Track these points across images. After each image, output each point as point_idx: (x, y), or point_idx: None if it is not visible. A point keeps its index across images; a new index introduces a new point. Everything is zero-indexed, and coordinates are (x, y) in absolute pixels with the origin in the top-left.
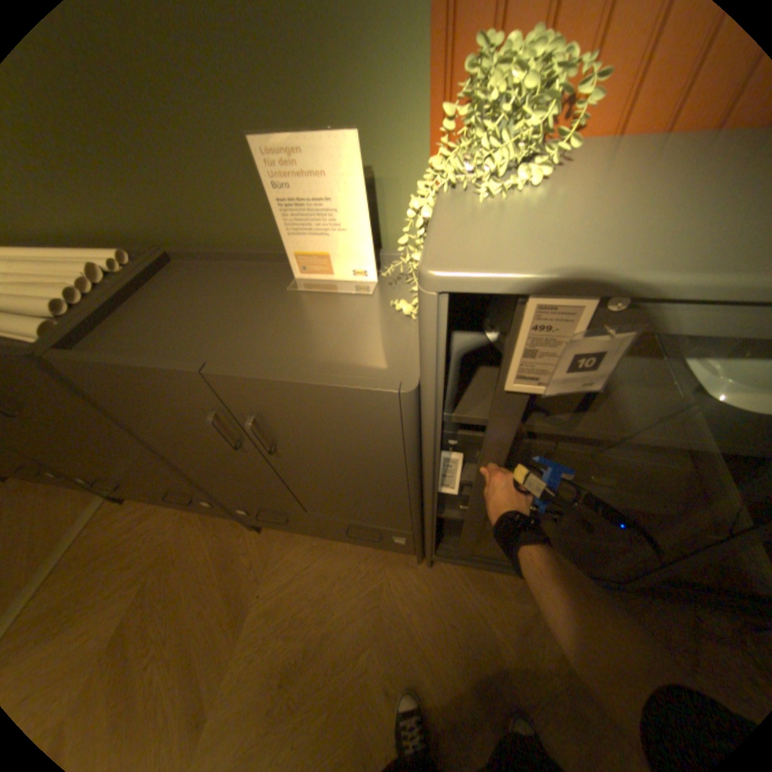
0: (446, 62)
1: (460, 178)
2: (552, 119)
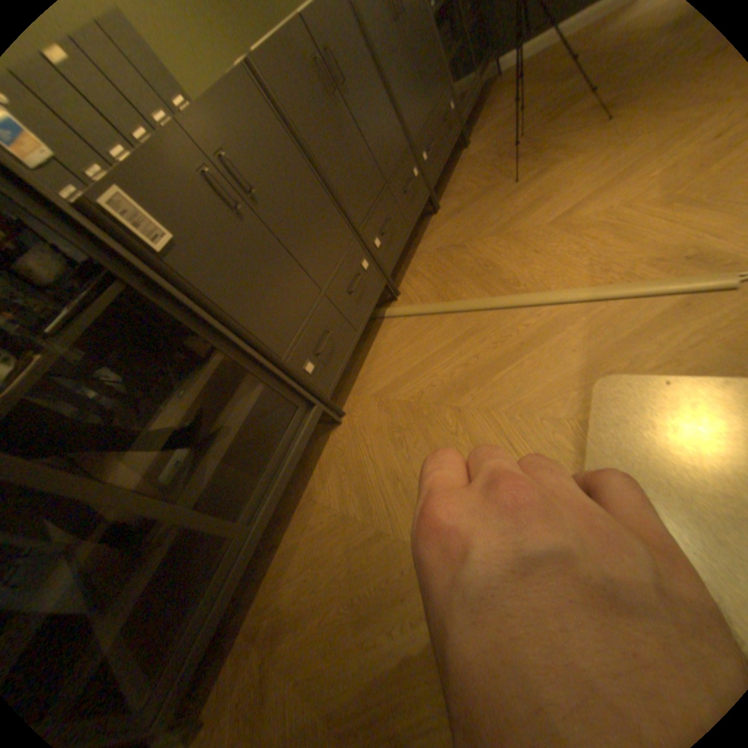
0: None
1: None
2: None
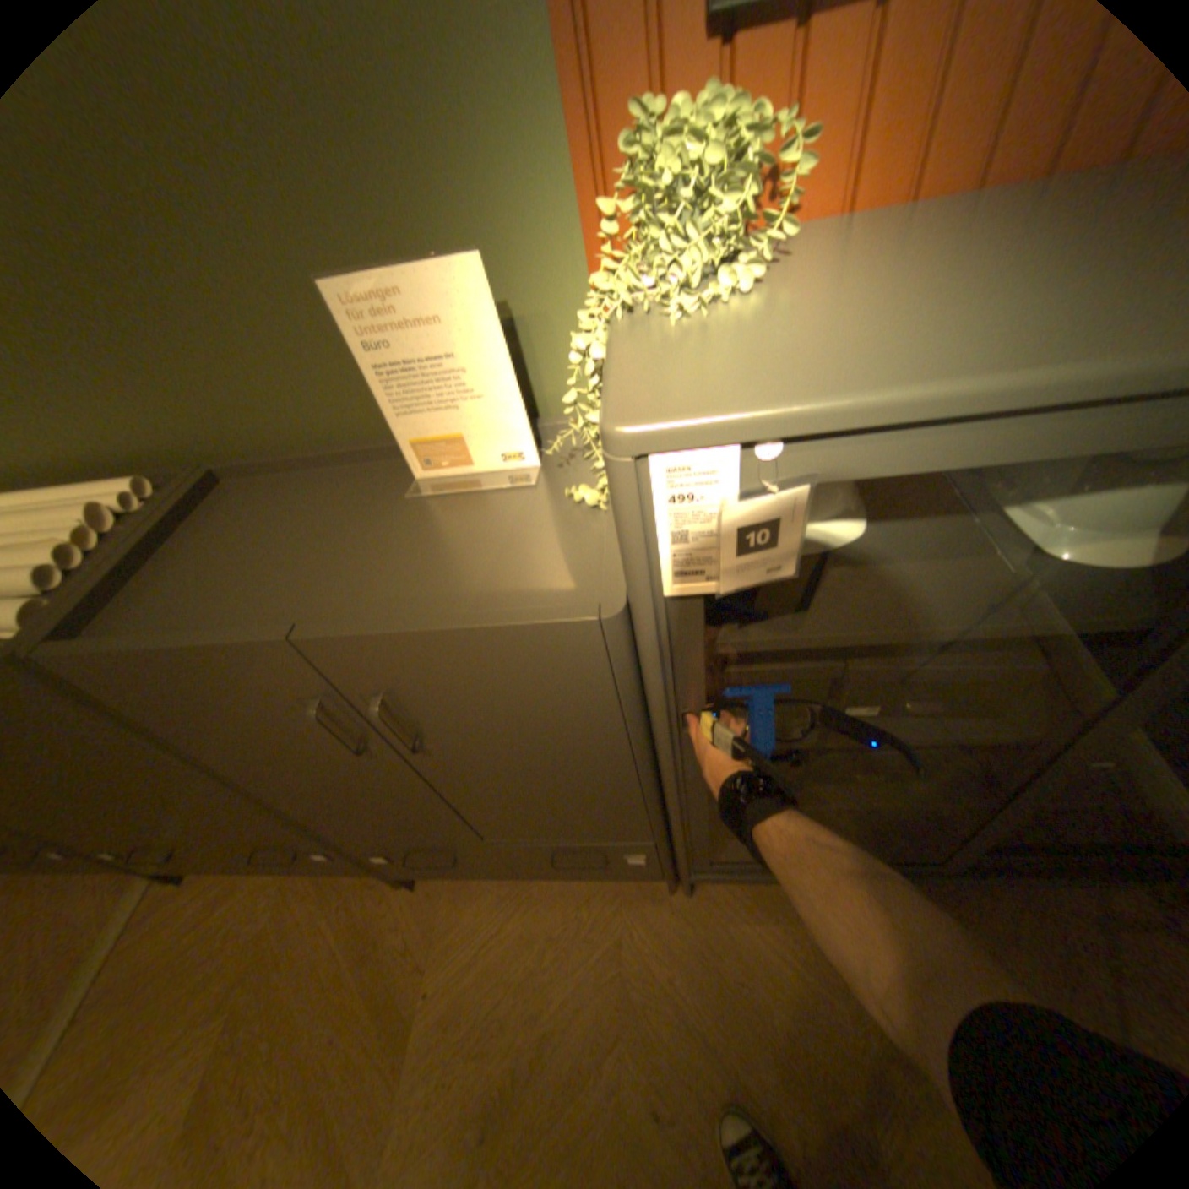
0: (591, 145)
1: (639, 297)
2: (752, 200)
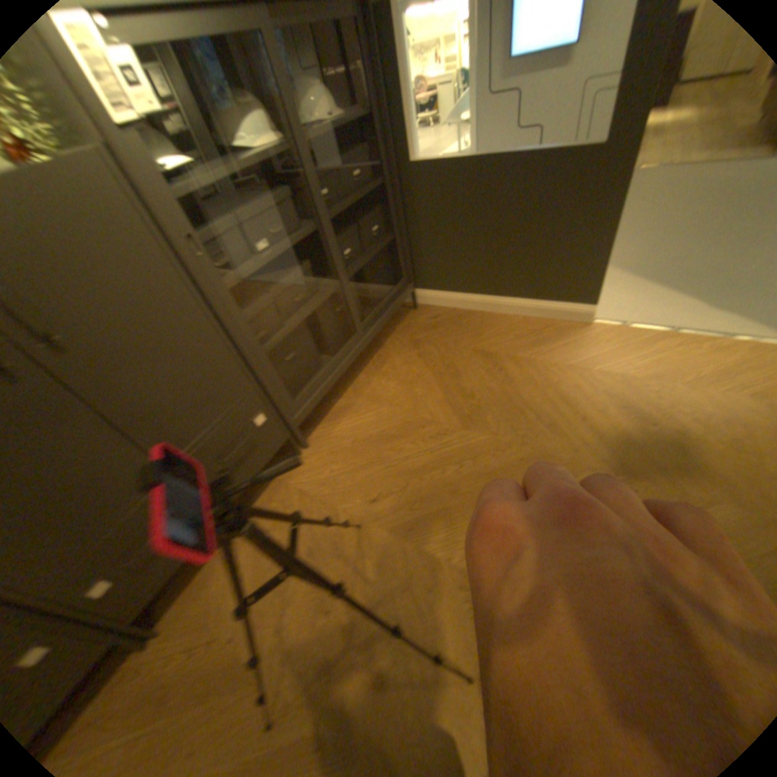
0: None
1: None
2: None
